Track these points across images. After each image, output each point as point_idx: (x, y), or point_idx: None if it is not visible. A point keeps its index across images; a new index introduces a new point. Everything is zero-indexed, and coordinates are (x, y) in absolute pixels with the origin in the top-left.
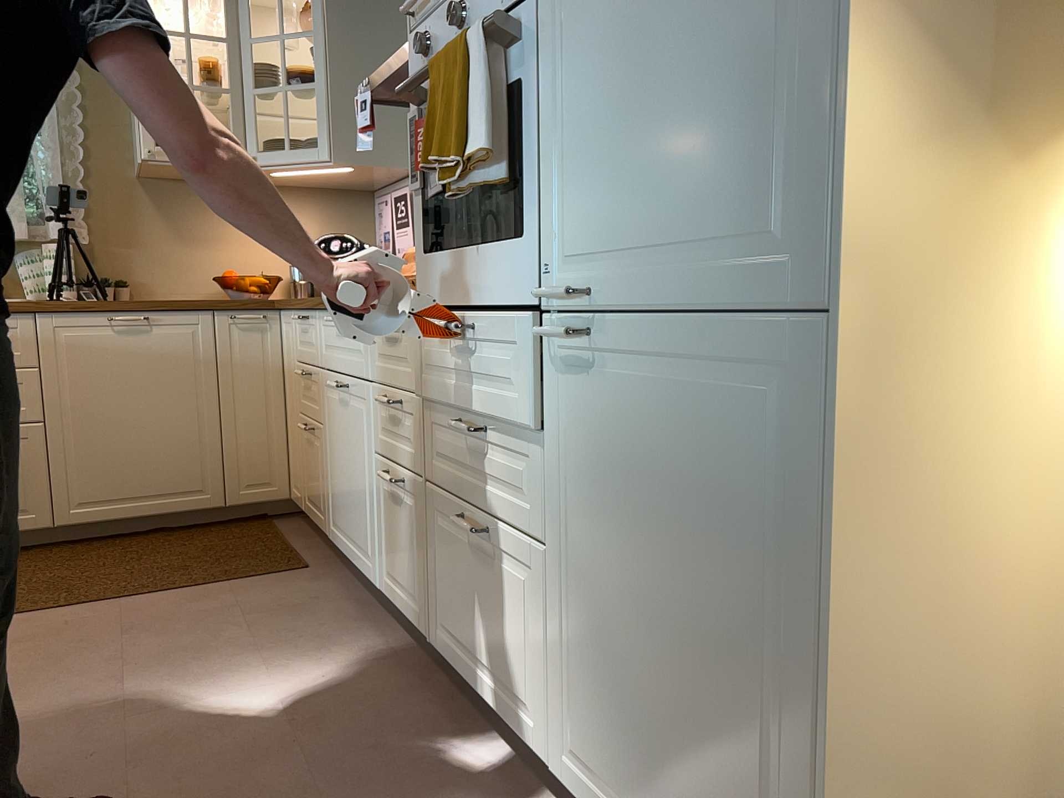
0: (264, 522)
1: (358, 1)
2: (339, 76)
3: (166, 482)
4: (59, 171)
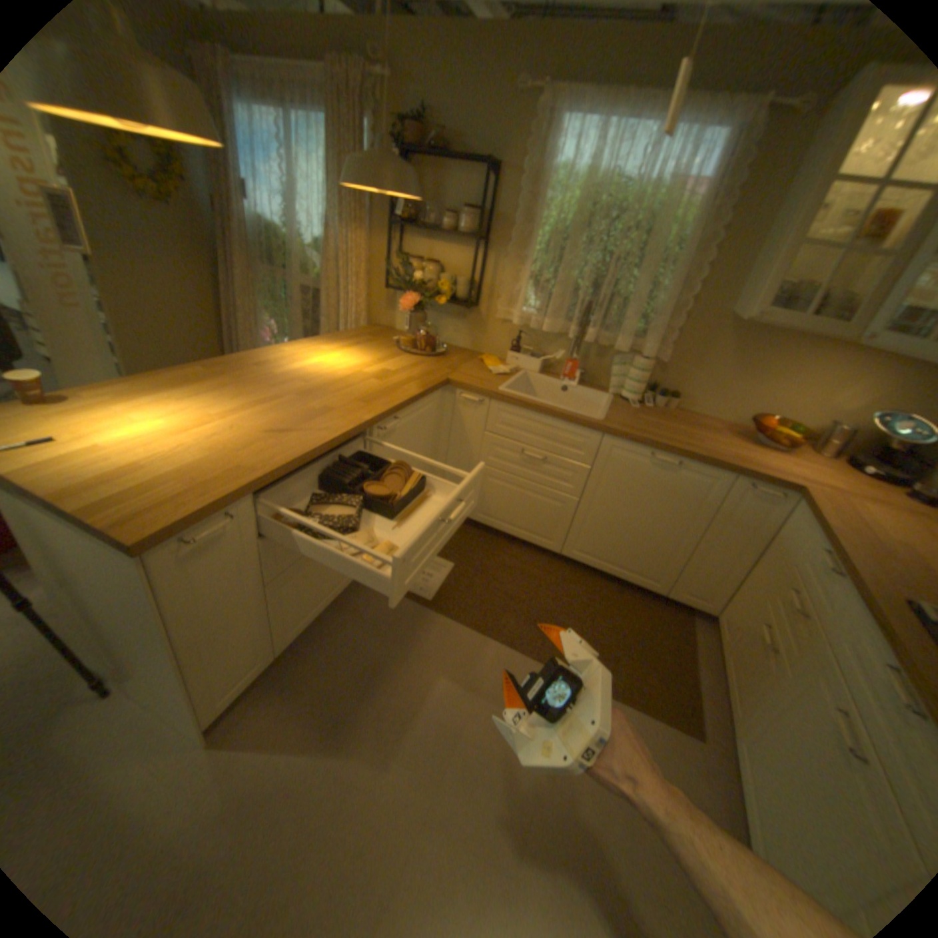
0: (689, 621)
1: None
2: None
3: (636, 565)
4: (673, 302)
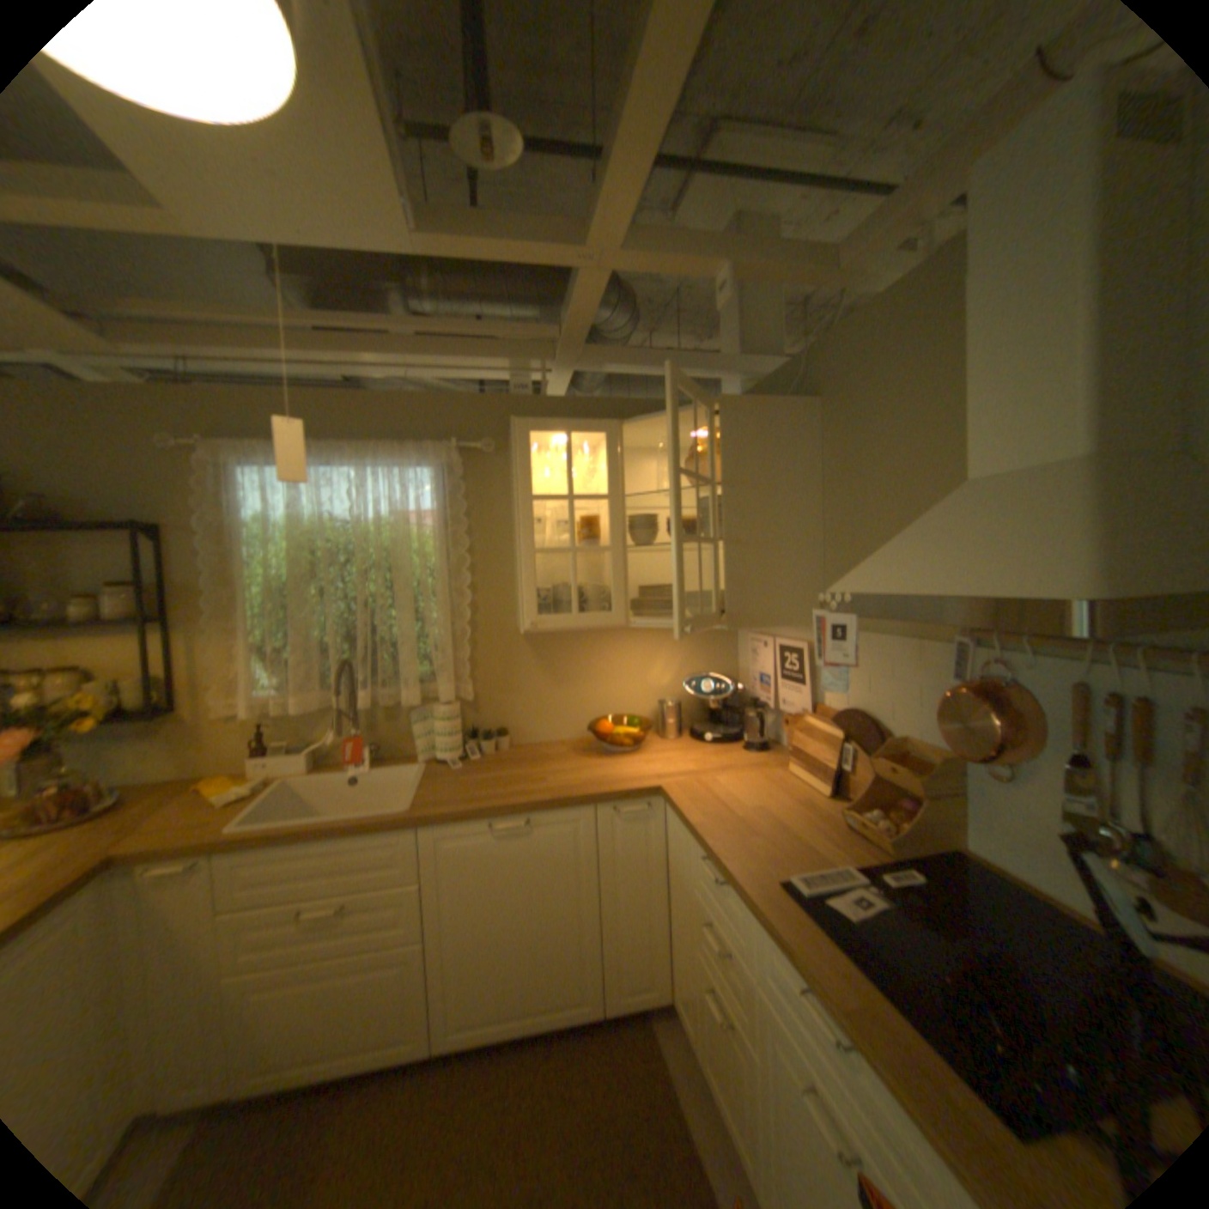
0: (645, 1036)
1: (756, 445)
2: (735, 532)
3: (544, 1000)
4: (449, 634)
